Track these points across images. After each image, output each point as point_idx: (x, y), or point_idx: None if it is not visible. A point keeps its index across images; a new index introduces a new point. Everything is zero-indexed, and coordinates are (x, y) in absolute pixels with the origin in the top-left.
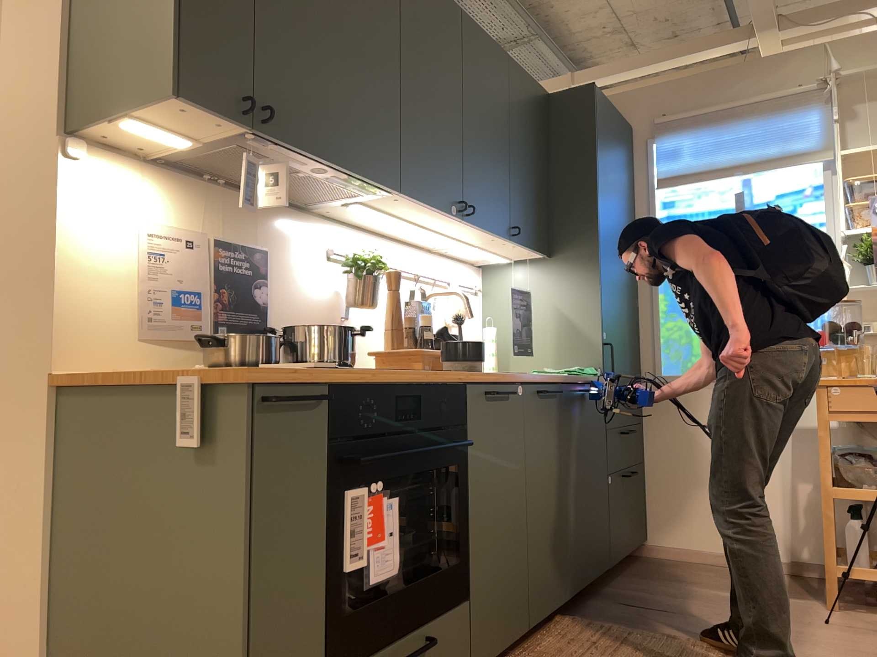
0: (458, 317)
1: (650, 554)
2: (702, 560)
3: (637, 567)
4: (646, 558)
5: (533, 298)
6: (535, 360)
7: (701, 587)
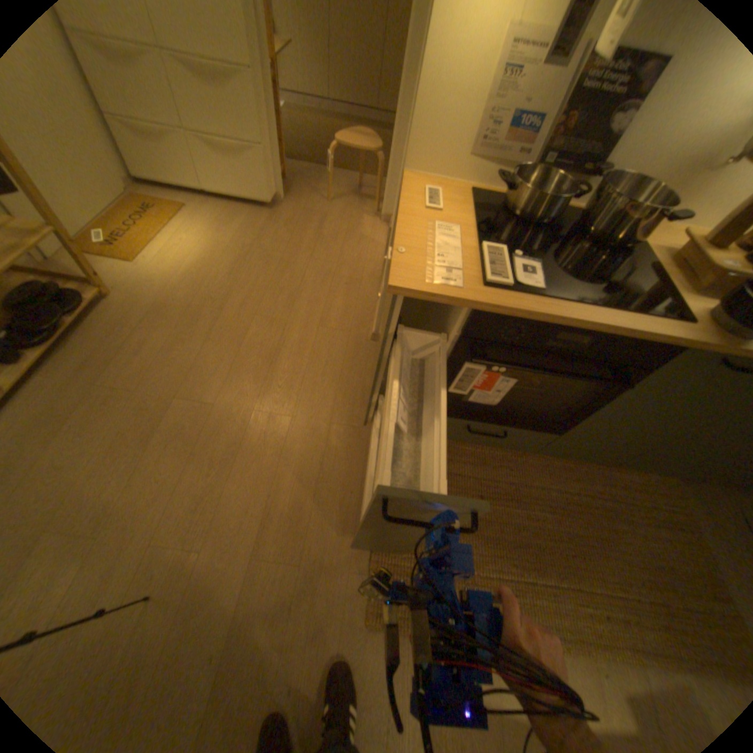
0: None
1: None
2: None
3: None
4: None
5: None
6: None
7: None
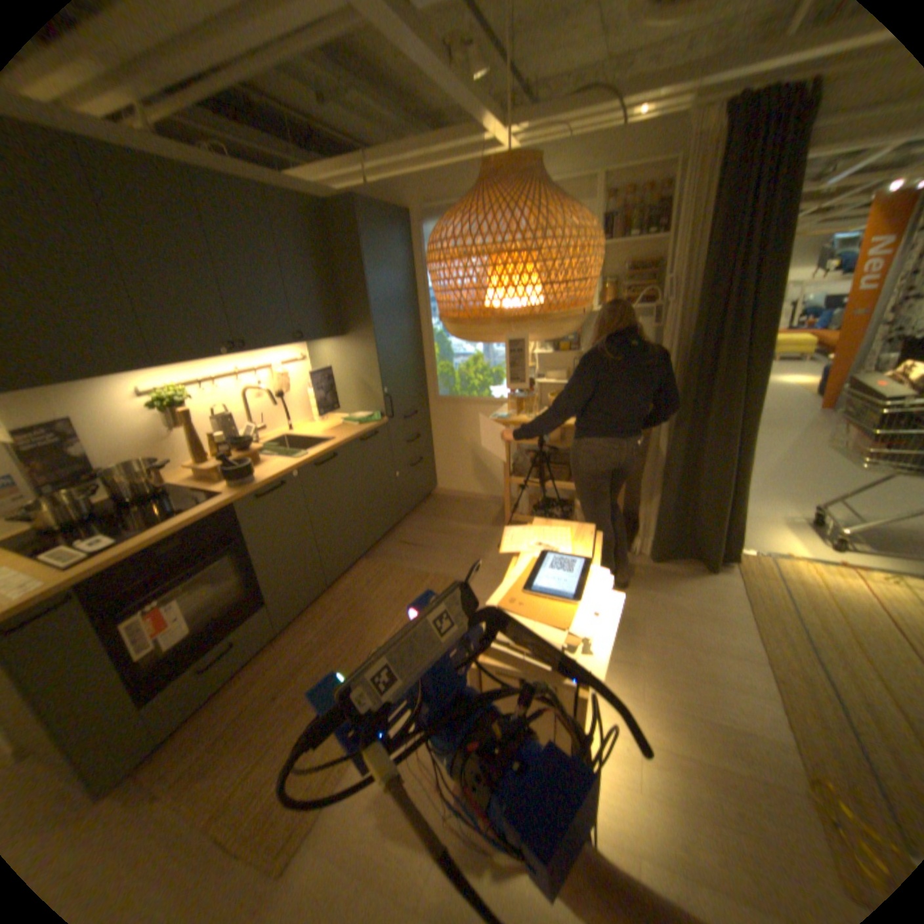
0: (278, 392)
1: (437, 493)
2: (462, 497)
3: (425, 507)
4: (435, 496)
5: (338, 364)
6: (345, 405)
7: (450, 522)
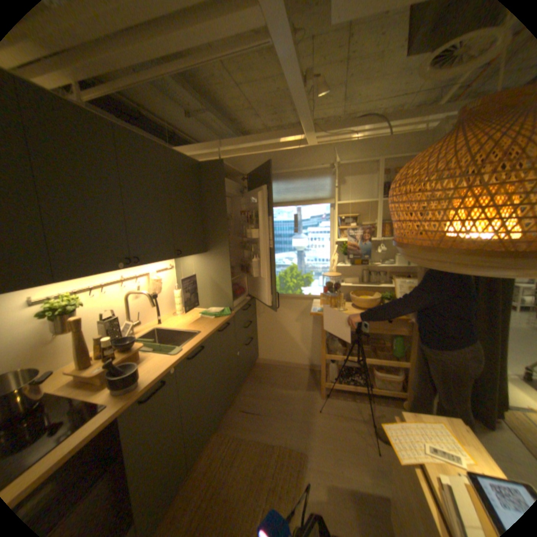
0: (153, 294)
1: (259, 362)
2: (278, 365)
3: (252, 375)
4: (257, 365)
5: (198, 272)
6: (201, 302)
7: (275, 388)
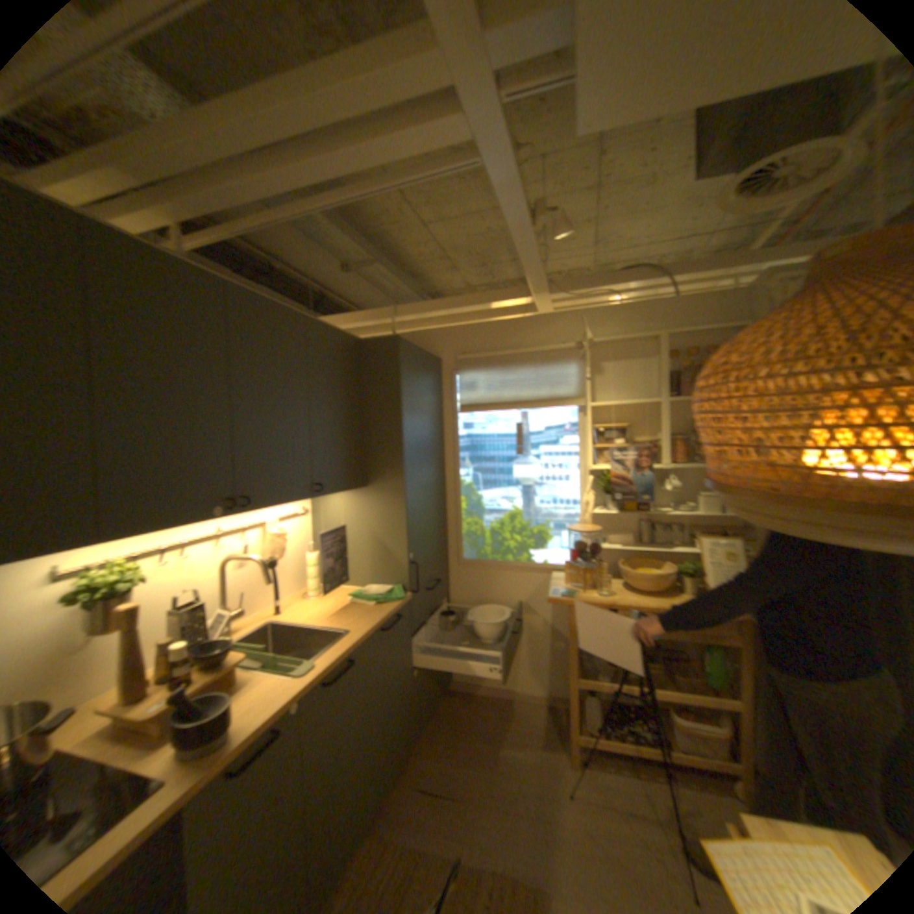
0: (272, 559)
1: (453, 690)
2: (489, 696)
3: (442, 715)
4: (451, 695)
5: (352, 521)
6: (354, 574)
7: (484, 744)
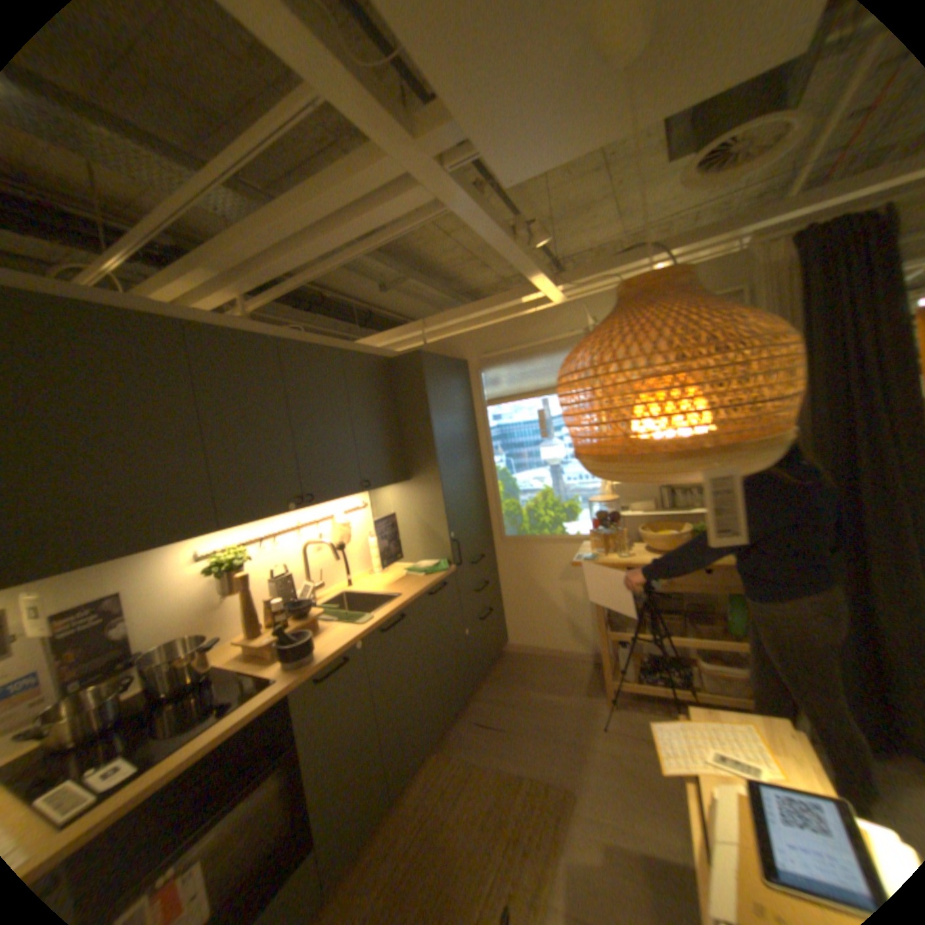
0: (340, 544)
1: (509, 651)
2: (541, 655)
3: (498, 670)
4: (507, 655)
5: (402, 509)
6: (408, 553)
7: (533, 692)
